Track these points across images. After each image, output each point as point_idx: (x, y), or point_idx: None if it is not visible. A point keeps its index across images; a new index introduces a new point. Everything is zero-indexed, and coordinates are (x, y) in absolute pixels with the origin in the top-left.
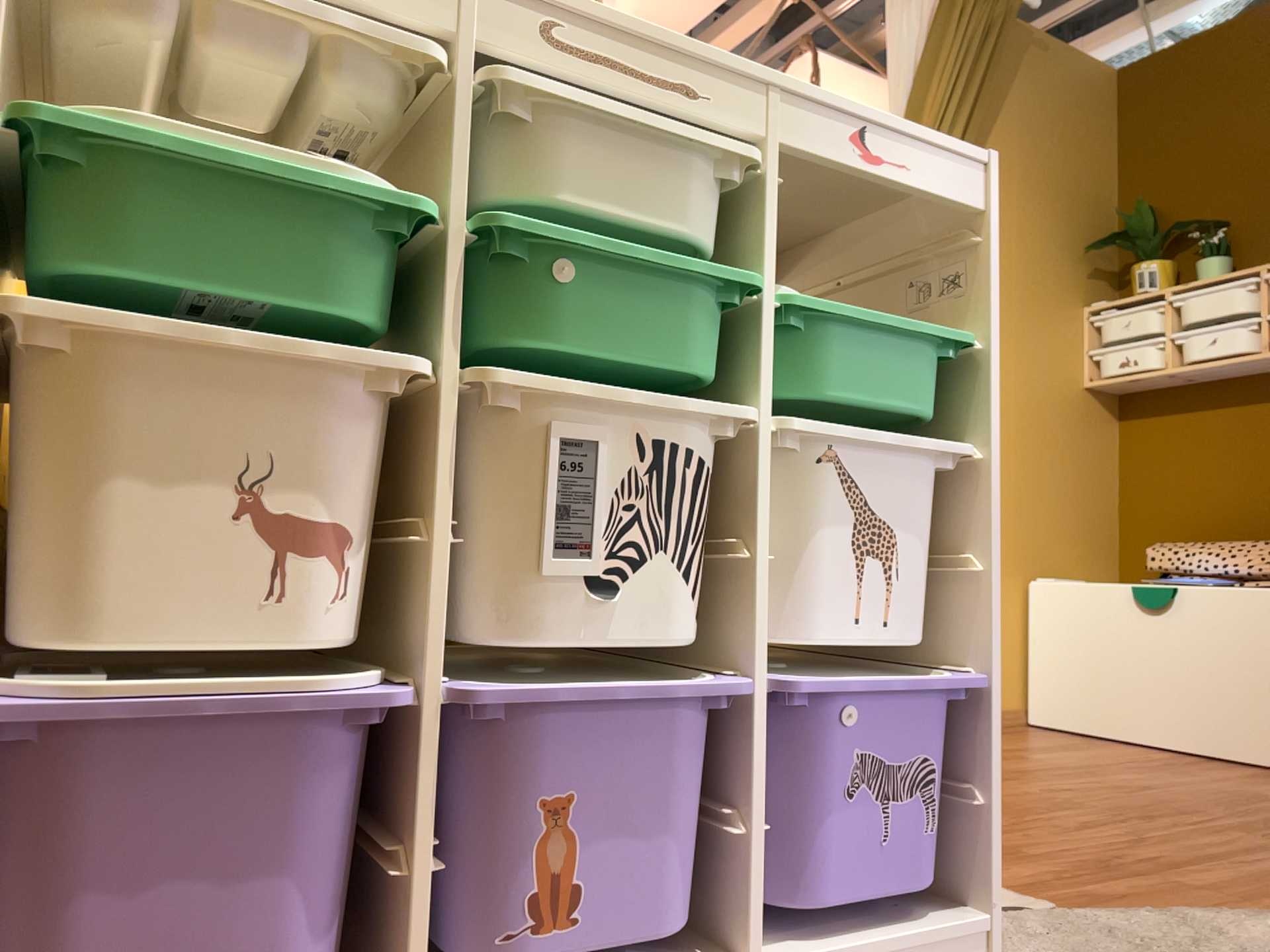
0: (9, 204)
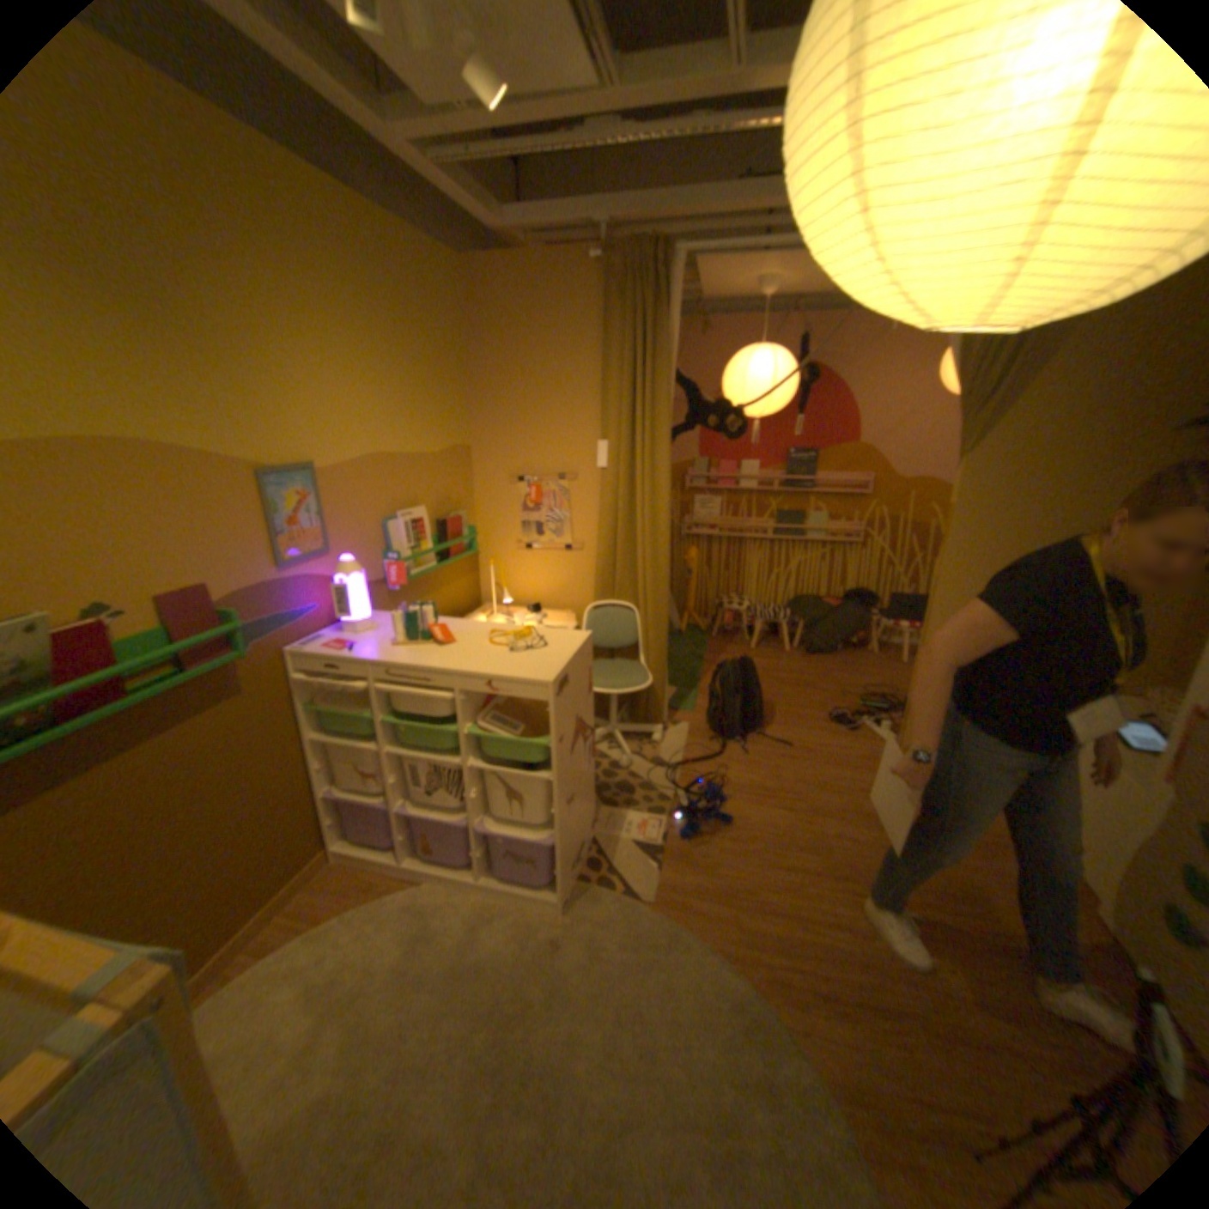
0: (306, 719)
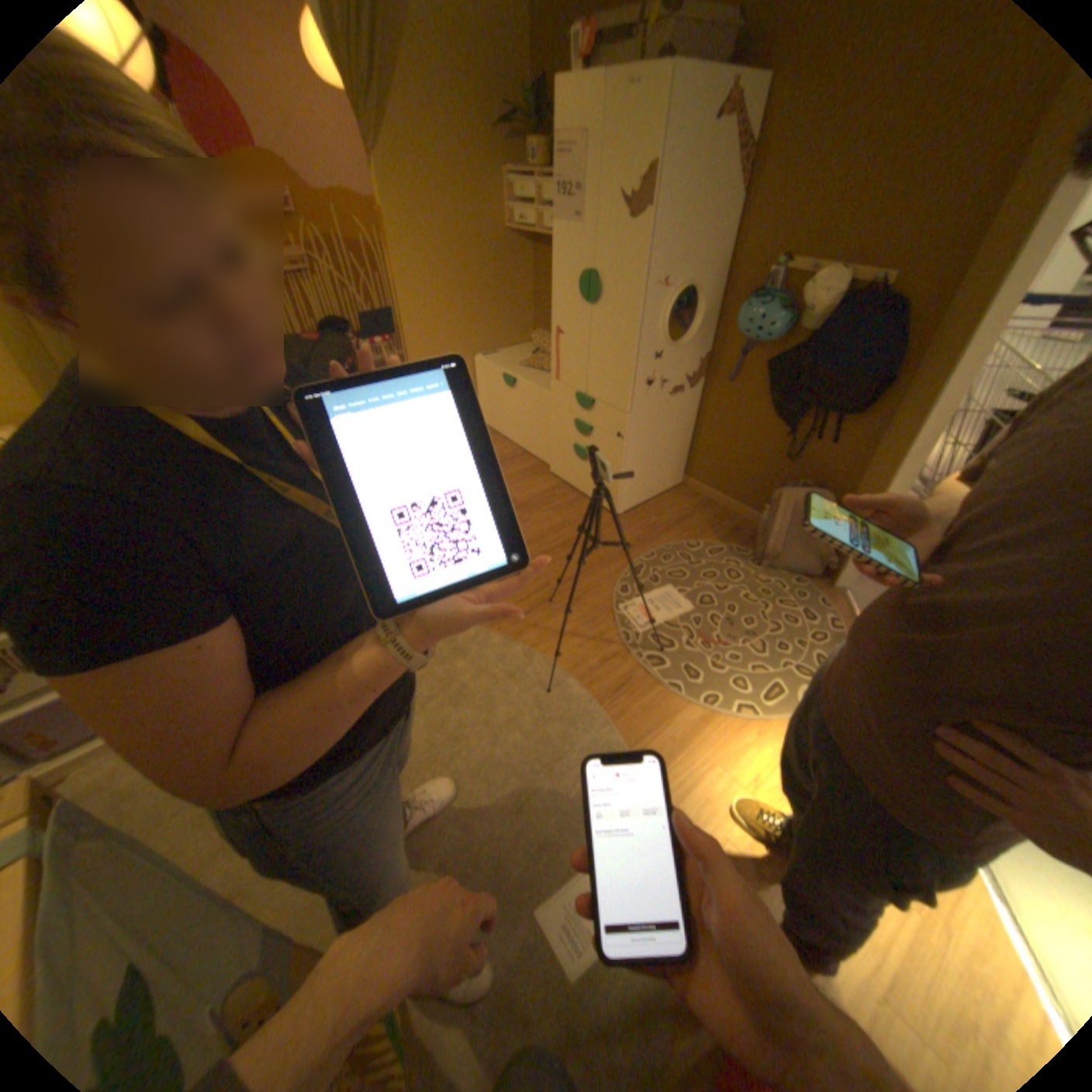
0: None
